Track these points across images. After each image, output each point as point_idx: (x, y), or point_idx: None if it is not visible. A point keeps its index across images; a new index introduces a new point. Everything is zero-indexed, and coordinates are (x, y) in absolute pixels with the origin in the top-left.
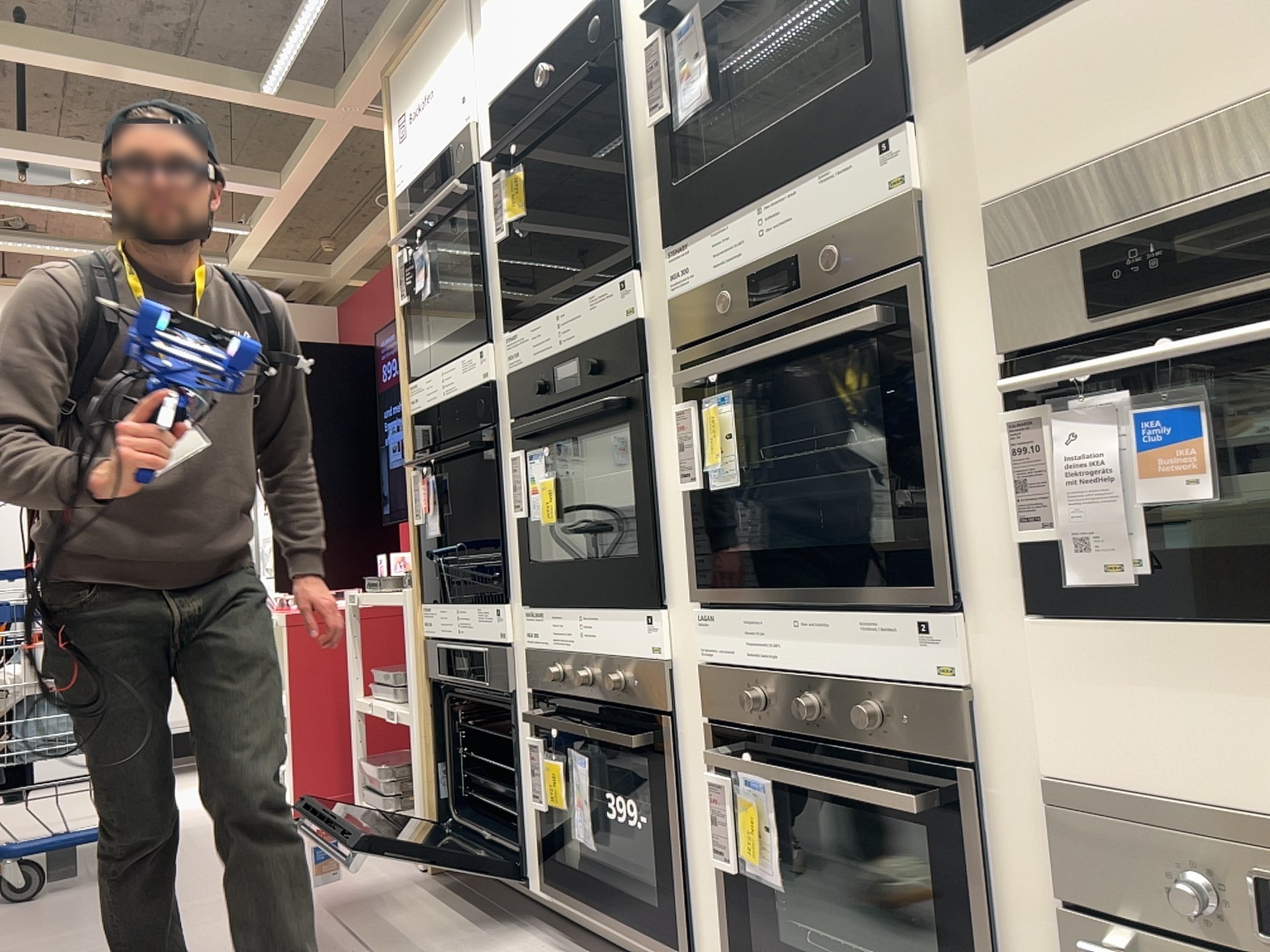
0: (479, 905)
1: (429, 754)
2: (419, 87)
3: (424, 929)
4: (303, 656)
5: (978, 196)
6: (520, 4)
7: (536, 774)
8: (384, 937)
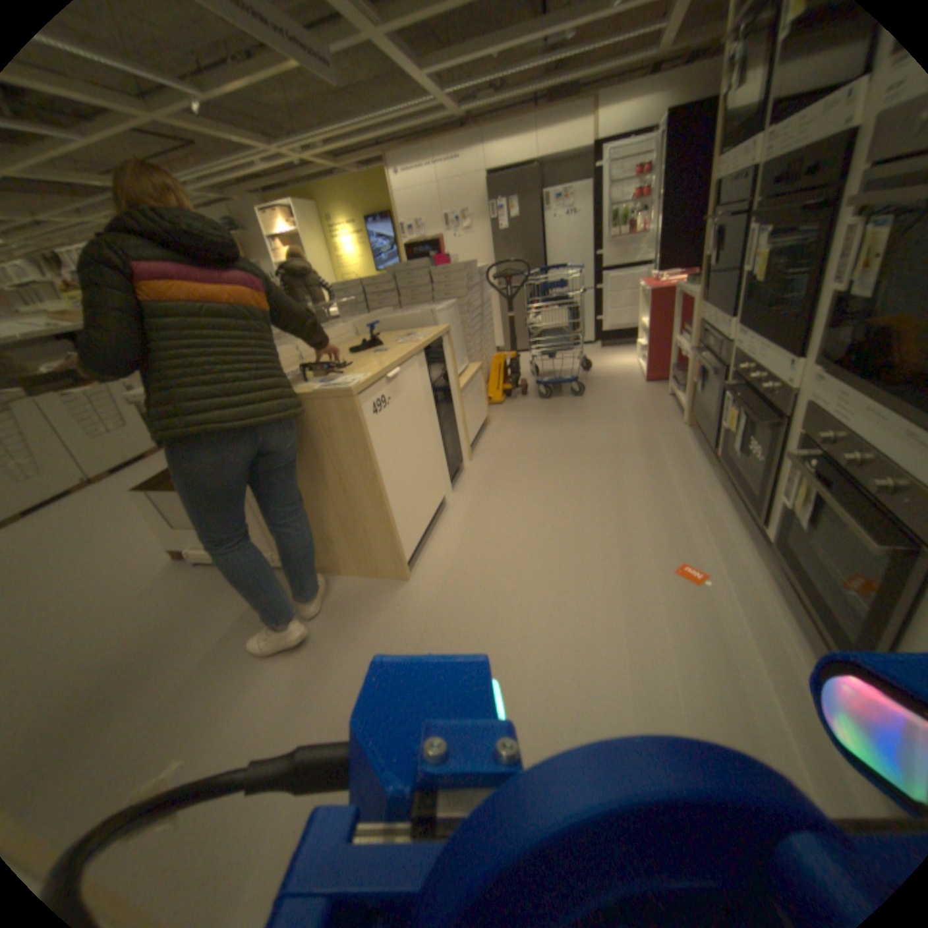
0: (699, 449)
1: (694, 376)
2: None
3: (669, 453)
4: (657, 310)
5: None
6: None
7: (727, 409)
8: (651, 451)
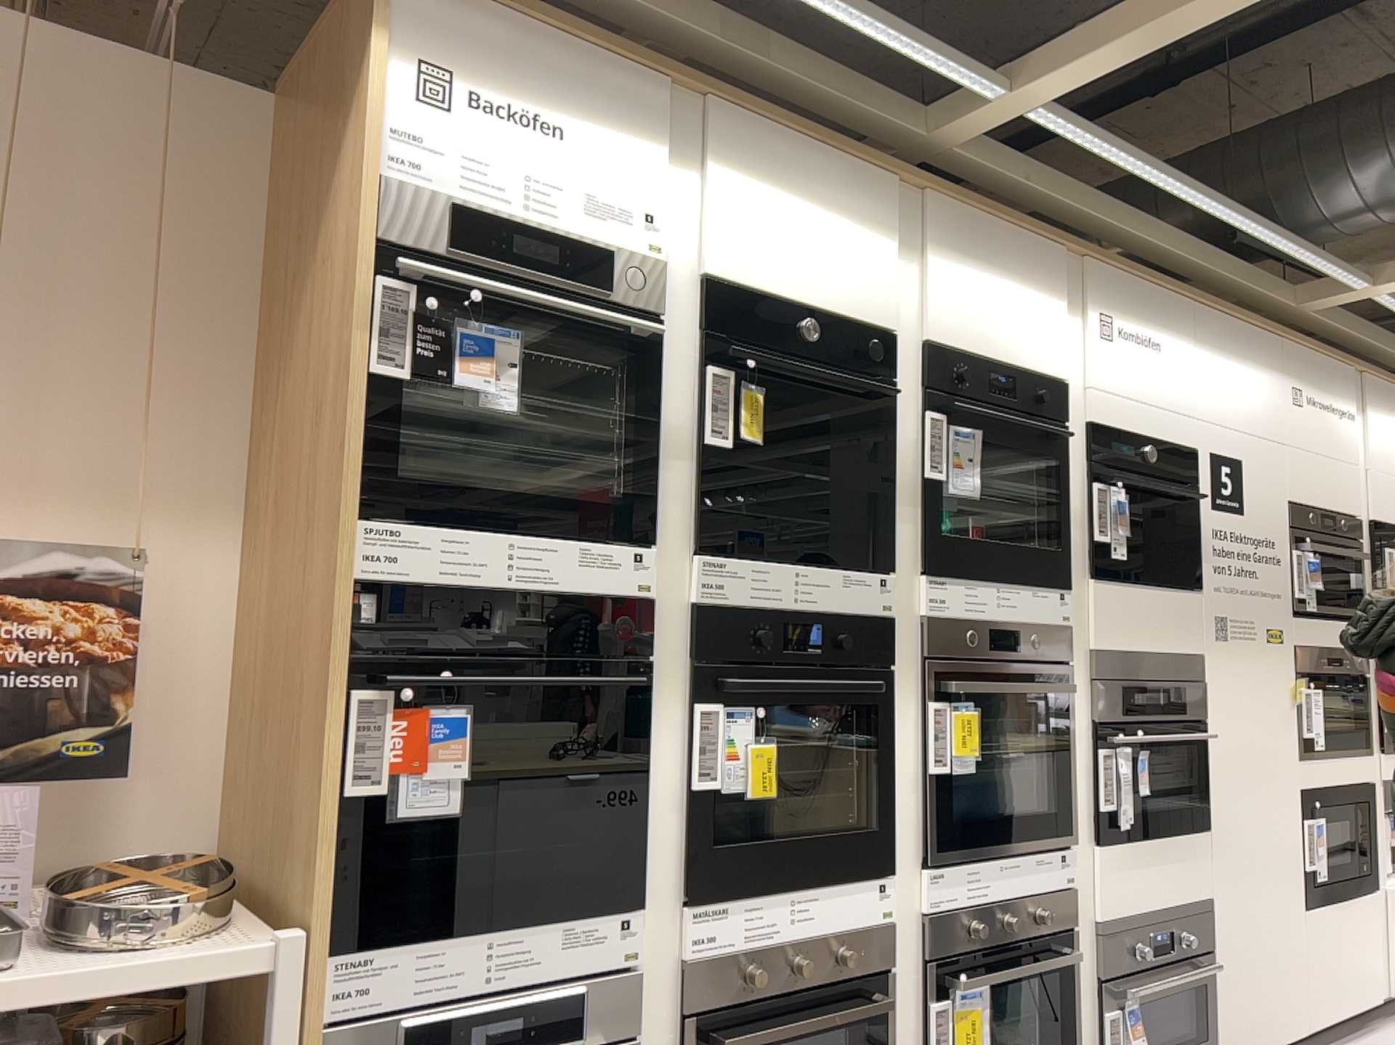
0: None
1: None
2: (522, 87)
3: None
4: None
5: (1086, 642)
6: (785, 228)
7: None
8: None
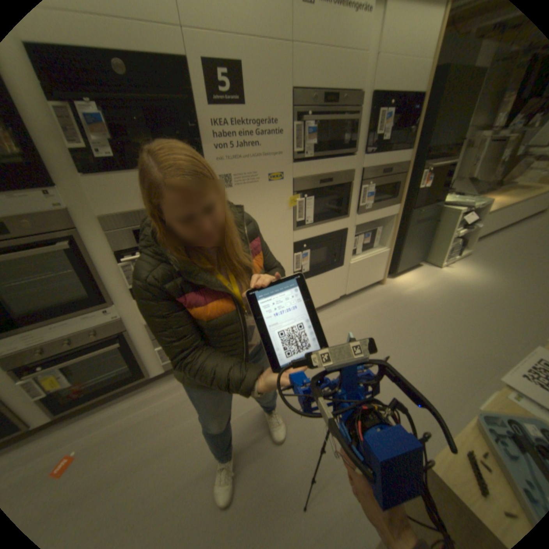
0: None
1: None
2: None
3: None
4: None
5: (92, 213)
6: None
7: None
8: None
